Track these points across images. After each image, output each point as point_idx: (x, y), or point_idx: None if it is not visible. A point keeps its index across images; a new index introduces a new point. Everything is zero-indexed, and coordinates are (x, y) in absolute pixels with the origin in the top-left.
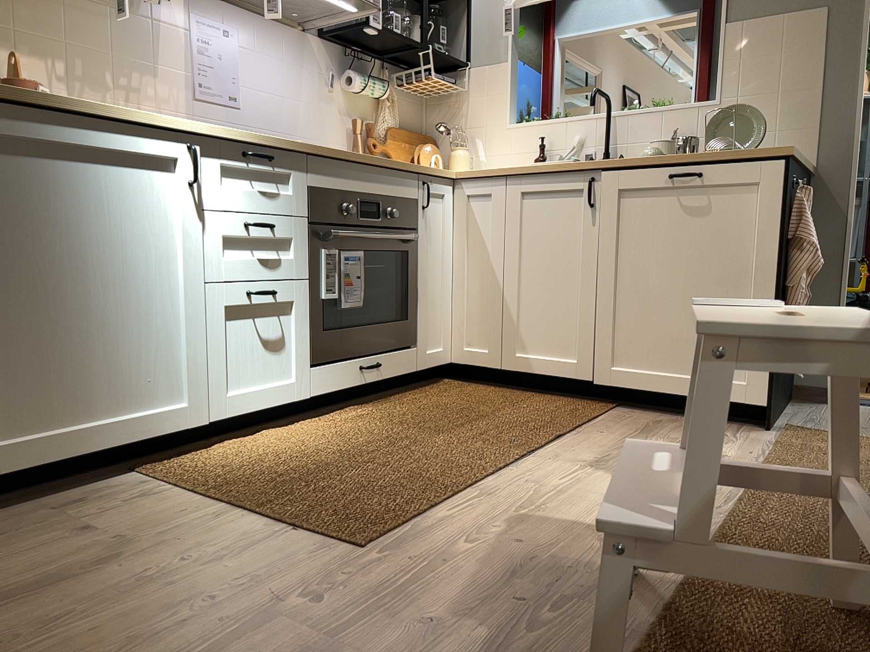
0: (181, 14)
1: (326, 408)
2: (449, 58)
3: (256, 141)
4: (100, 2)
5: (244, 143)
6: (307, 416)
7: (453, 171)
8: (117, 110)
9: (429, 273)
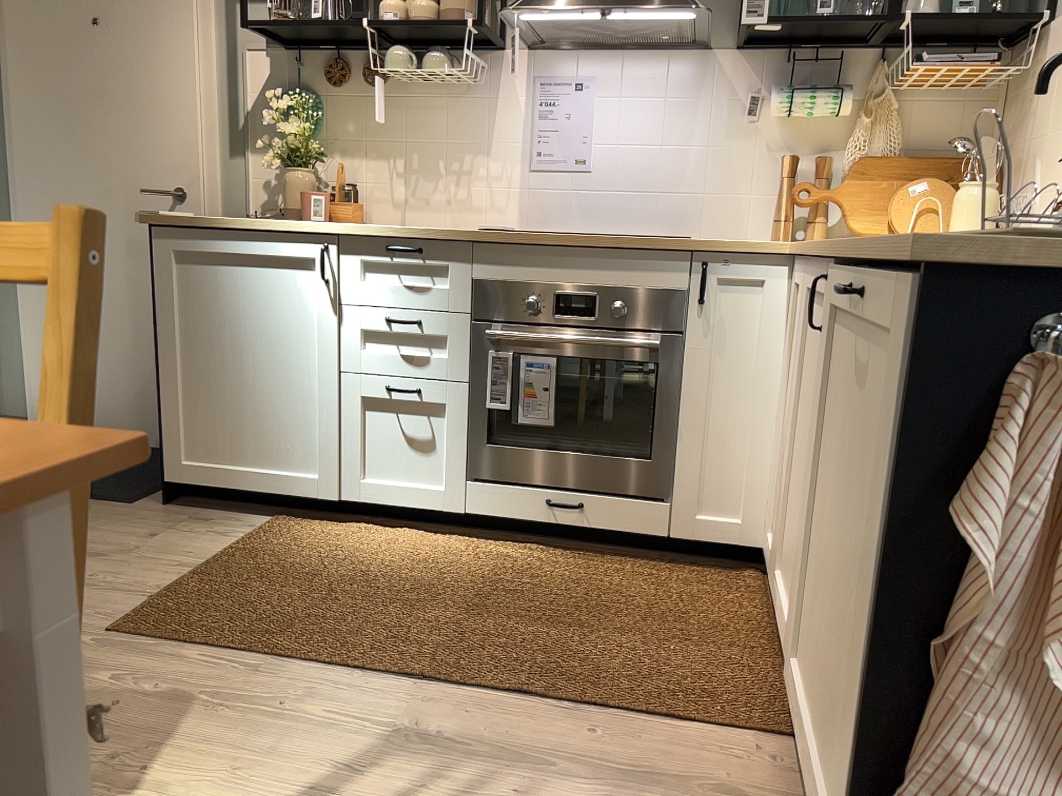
0: (517, 76)
1: (529, 538)
2: (972, 18)
3: (395, 233)
4: (433, 91)
5: (383, 236)
6: (485, 537)
7: (786, 245)
8: (258, 221)
9: (715, 404)
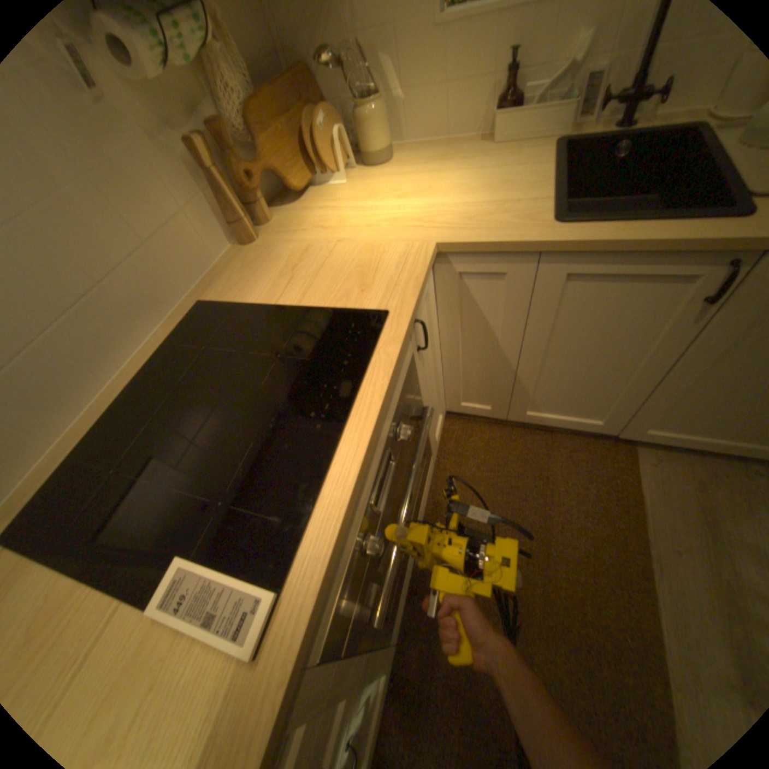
0: None
1: None
2: None
3: None
4: None
5: None
6: None
7: (432, 246)
8: None
9: (426, 391)
